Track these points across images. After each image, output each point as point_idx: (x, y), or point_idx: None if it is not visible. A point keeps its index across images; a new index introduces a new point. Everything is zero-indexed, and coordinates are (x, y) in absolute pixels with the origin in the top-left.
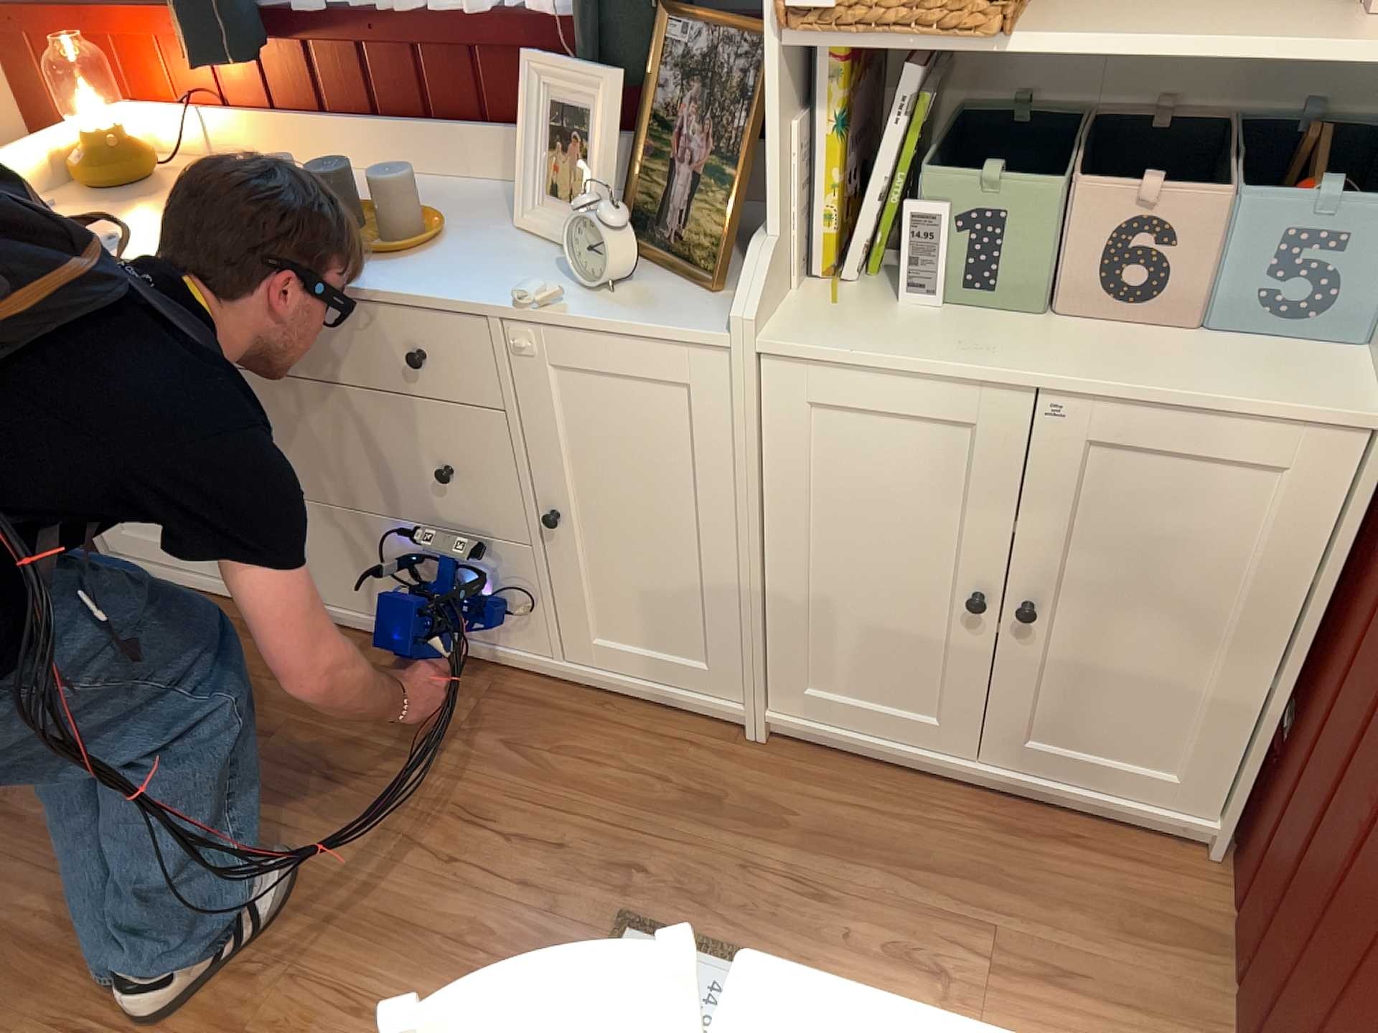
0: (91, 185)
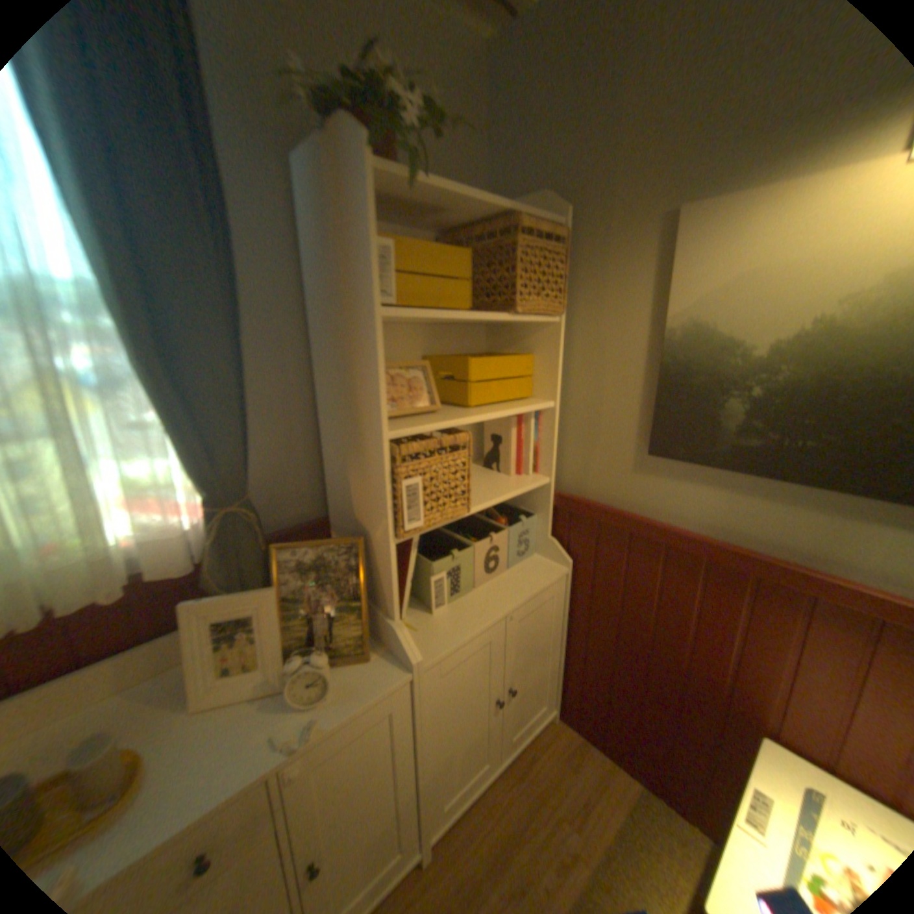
0: None
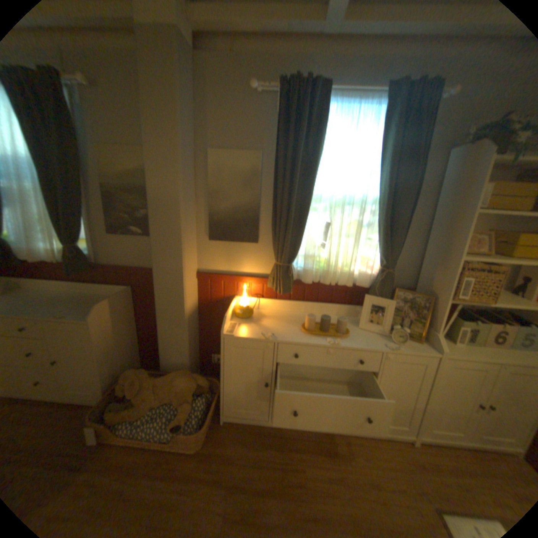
0: (238, 315)
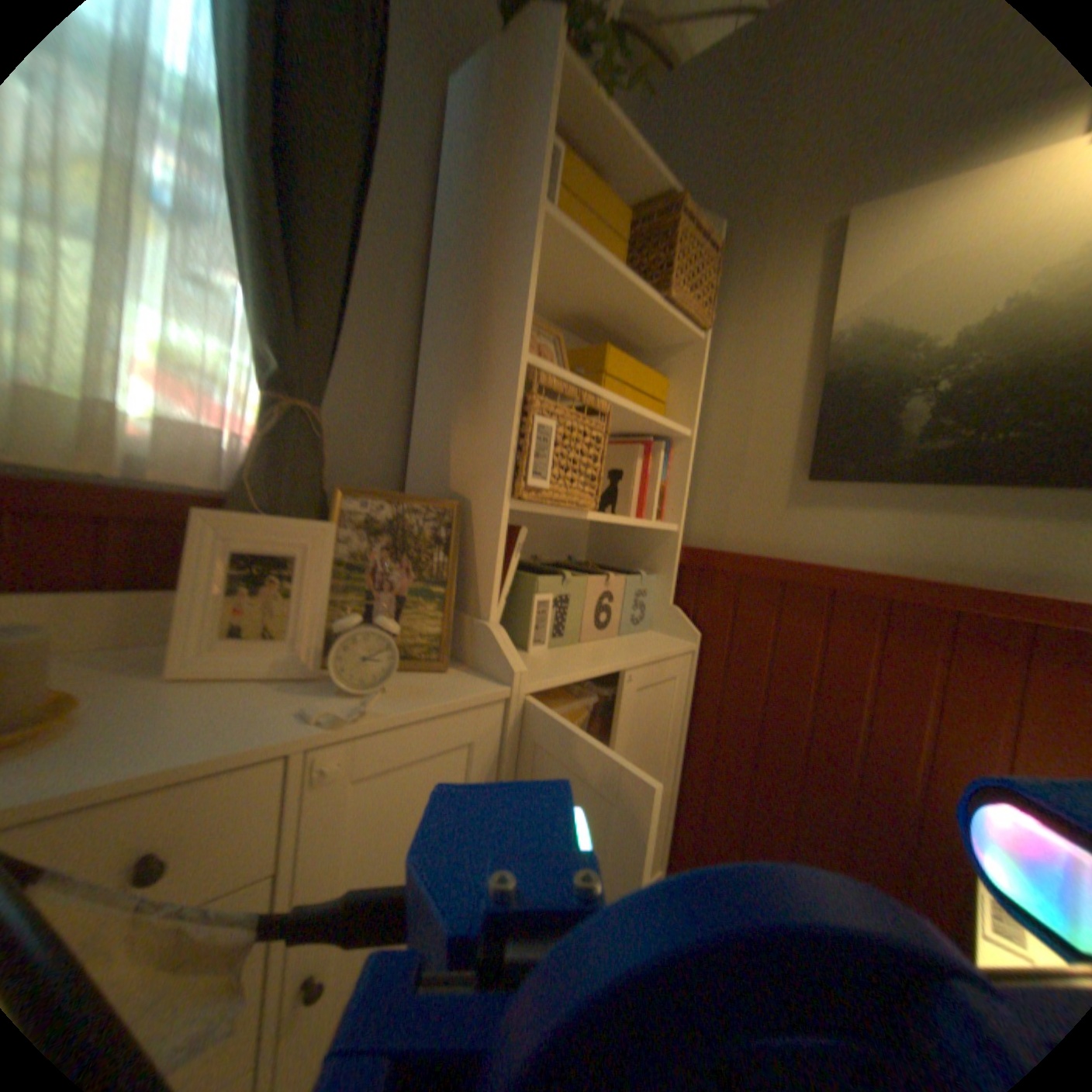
0: None
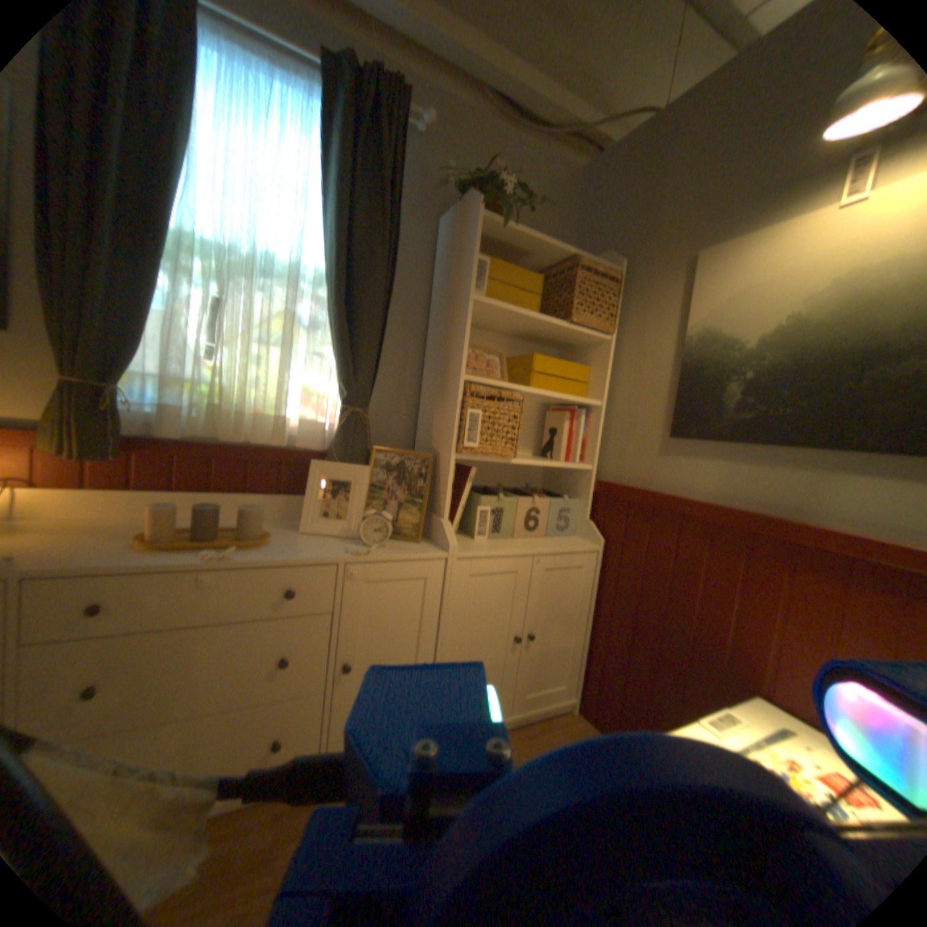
0: None
